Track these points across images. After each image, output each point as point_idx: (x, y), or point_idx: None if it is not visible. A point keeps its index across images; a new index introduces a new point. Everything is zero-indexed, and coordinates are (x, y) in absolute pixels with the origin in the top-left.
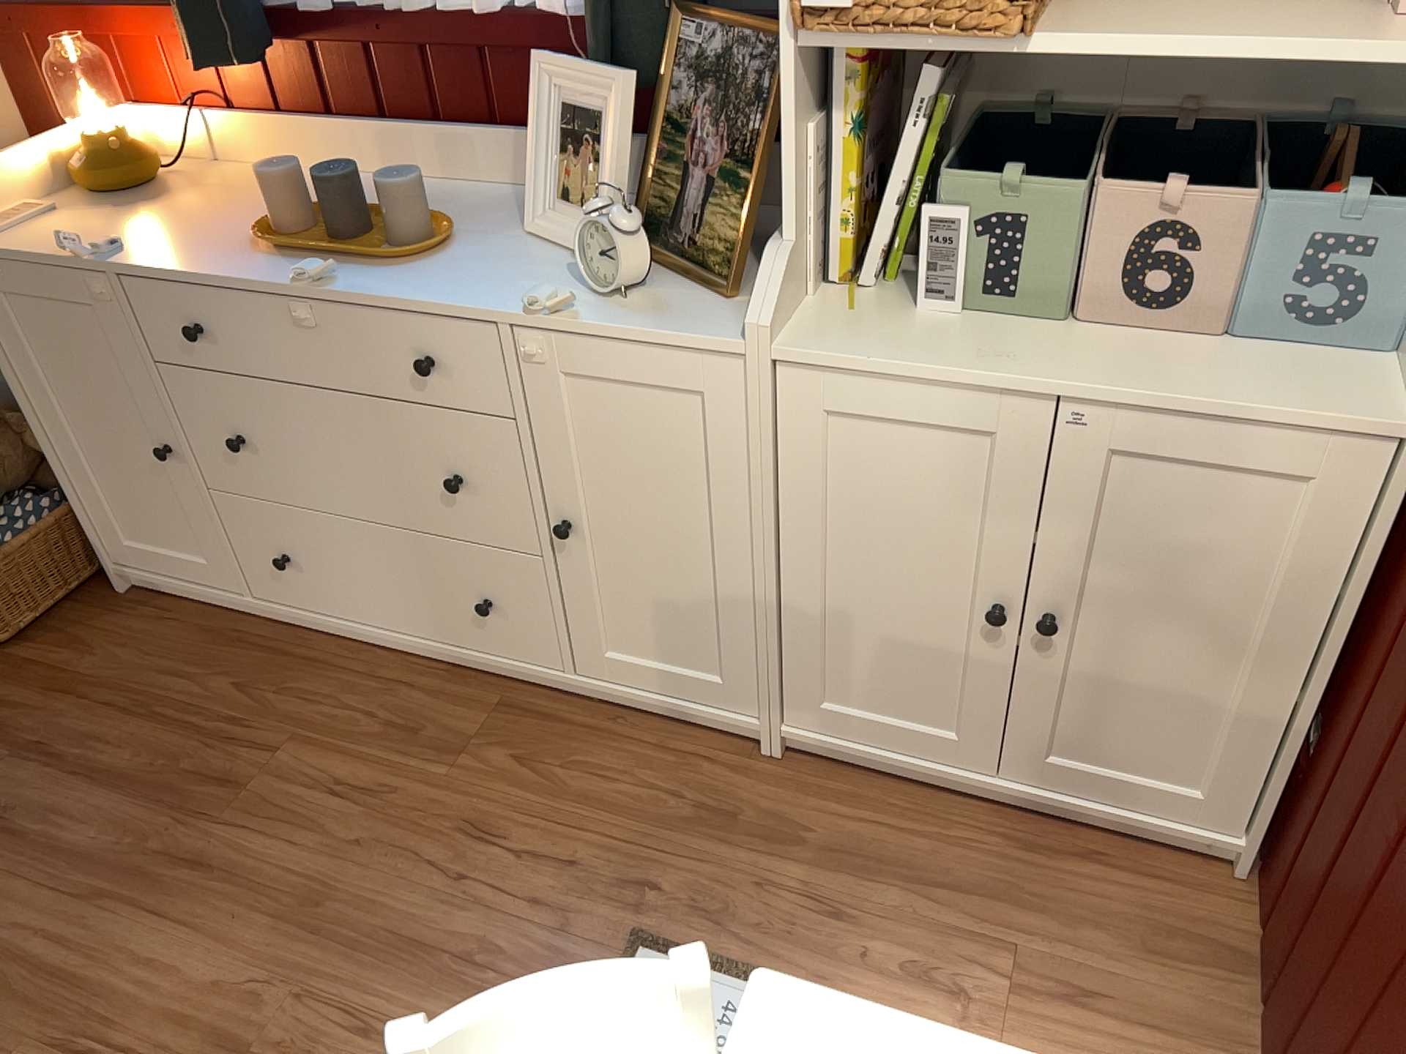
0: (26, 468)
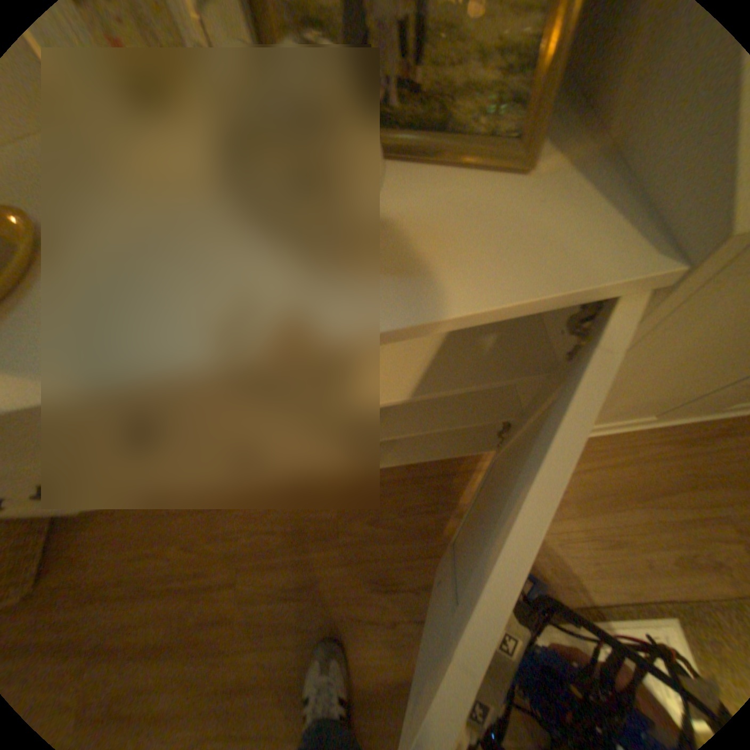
0: None
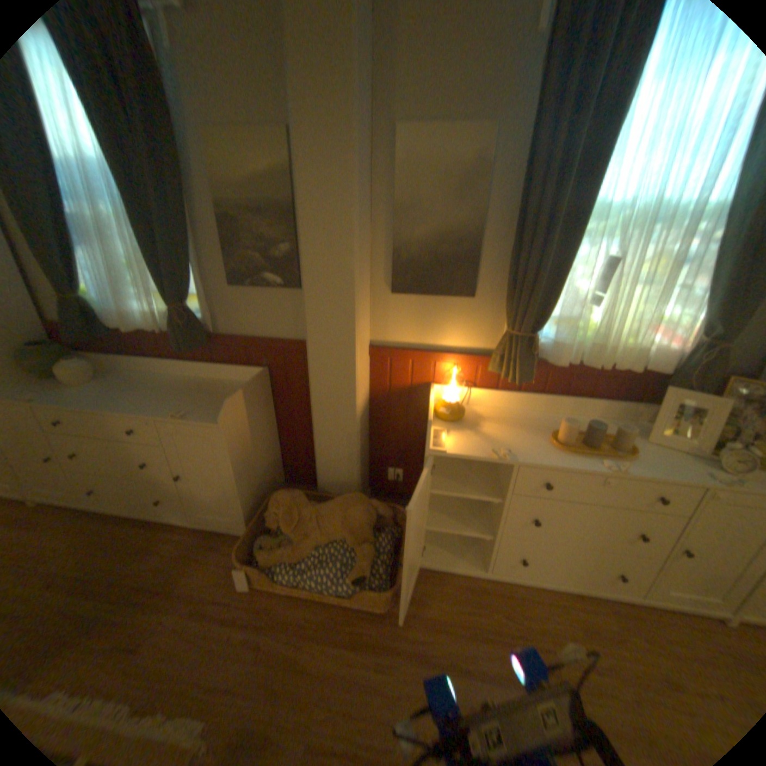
0: (373, 525)
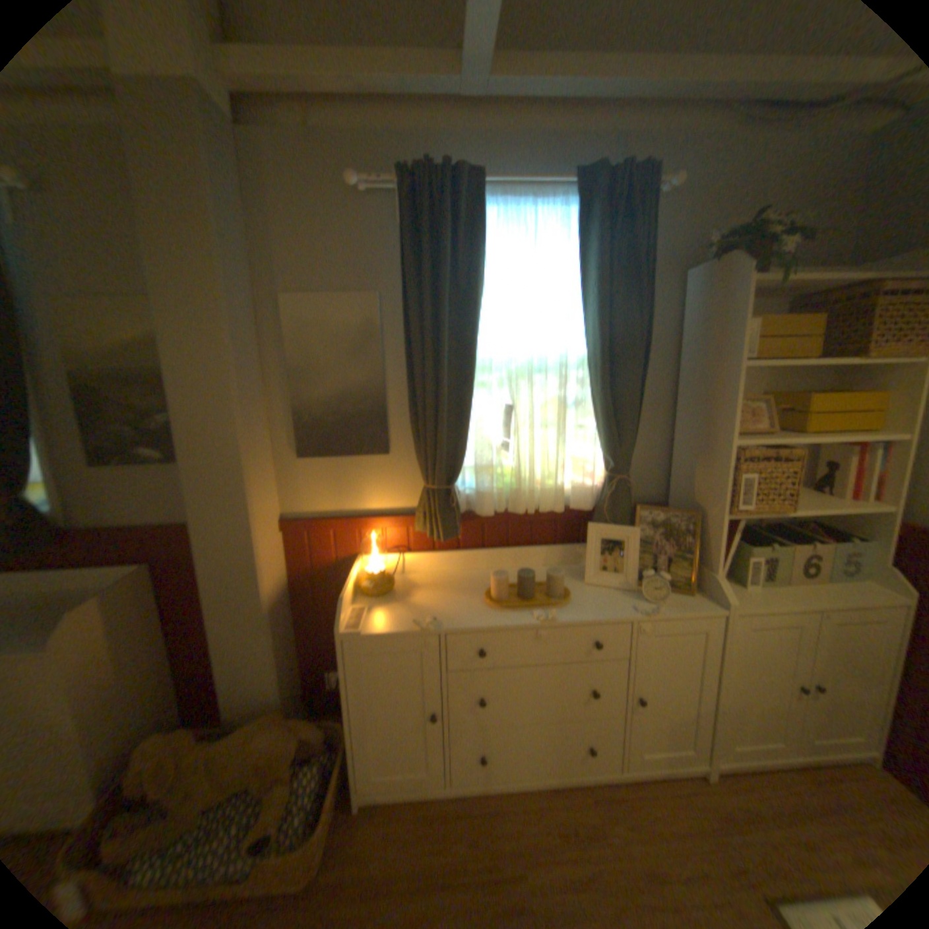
0: (290, 757)
